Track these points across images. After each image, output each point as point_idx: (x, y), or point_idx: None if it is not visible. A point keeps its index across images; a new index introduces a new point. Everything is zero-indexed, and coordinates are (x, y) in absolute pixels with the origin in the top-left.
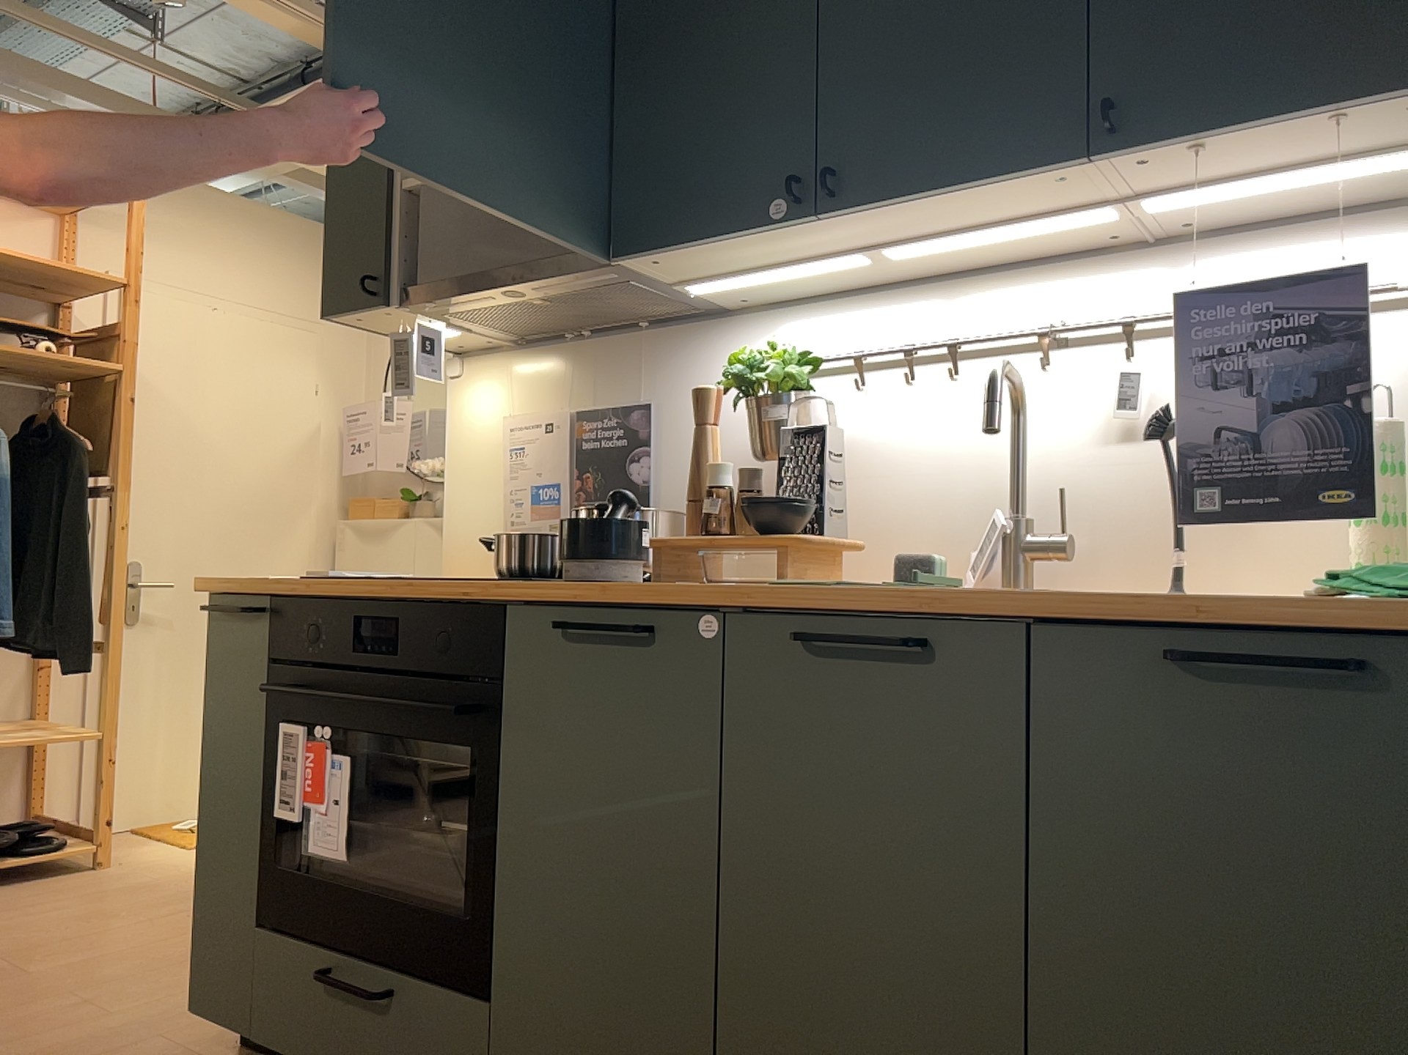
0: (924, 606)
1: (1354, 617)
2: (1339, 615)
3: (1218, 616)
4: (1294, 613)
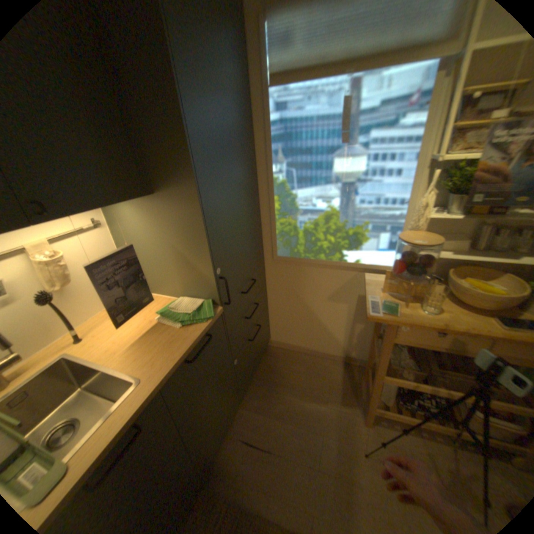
0: (131, 419)
1: (201, 329)
2: (205, 331)
3: (191, 348)
4: (194, 336)
